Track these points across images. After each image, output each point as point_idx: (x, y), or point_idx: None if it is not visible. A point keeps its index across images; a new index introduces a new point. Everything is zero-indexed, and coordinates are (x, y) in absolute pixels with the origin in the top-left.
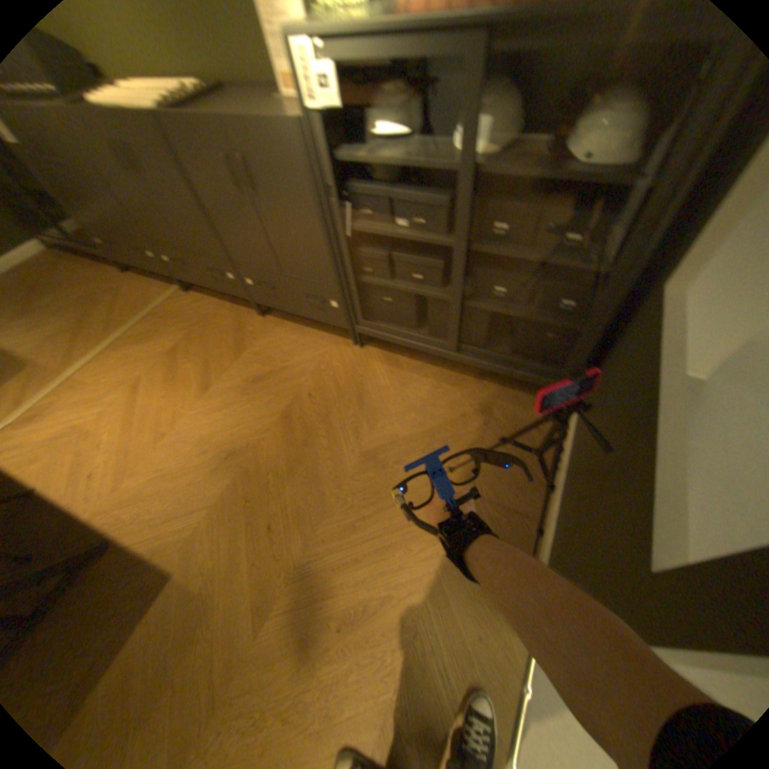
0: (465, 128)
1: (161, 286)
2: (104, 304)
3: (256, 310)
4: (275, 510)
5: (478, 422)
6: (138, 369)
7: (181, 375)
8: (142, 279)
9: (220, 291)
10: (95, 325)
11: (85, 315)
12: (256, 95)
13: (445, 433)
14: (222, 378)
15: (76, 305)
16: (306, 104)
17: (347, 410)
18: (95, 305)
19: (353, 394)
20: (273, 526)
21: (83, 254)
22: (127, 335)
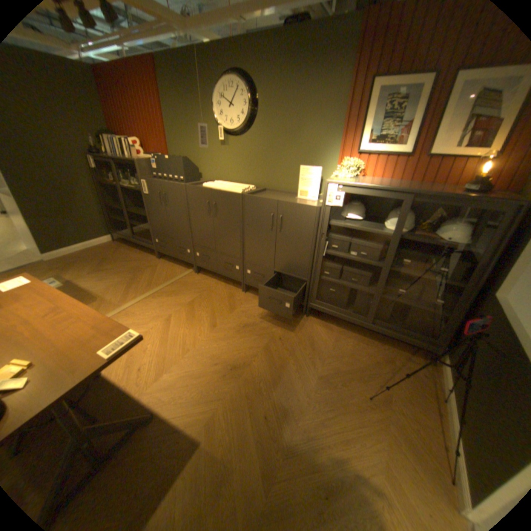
0: (399, 222)
1: (183, 268)
2: (148, 273)
3: (244, 288)
4: (268, 407)
5: (388, 369)
6: (171, 310)
7: (198, 317)
8: (171, 263)
9: (225, 275)
10: (143, 283)
11: (137, 277)
12: (285, 196)
13: (369, 372)
14: (224, 322)
15: (131, 271)
16: (327, 204)
17: (305, 351)
18: (143, 273)
19: (307, 342)
20: (268, 418)
21: (136, 247)
22: (163, 291)
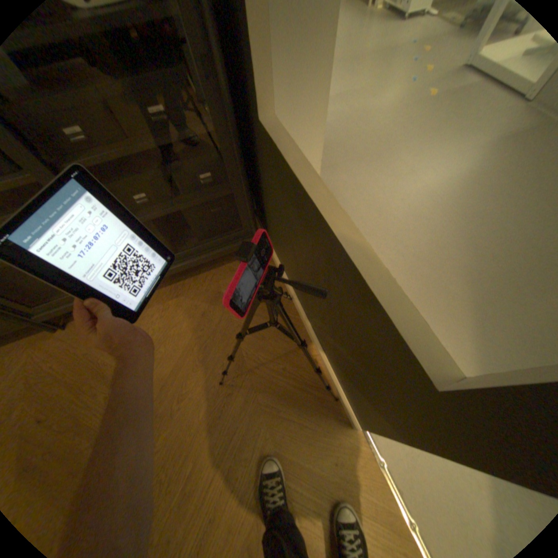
0: None
1: None
2: None
3: None
4: None
5: (218, 309)
6: None
7: None
8: None
9: None
10: None
11: None
12: None
13: (200, 339)
14: None
15: None
16: None
17: (96, 397)
18: None
19: (90, 377)
20: None
21: None
22: None
